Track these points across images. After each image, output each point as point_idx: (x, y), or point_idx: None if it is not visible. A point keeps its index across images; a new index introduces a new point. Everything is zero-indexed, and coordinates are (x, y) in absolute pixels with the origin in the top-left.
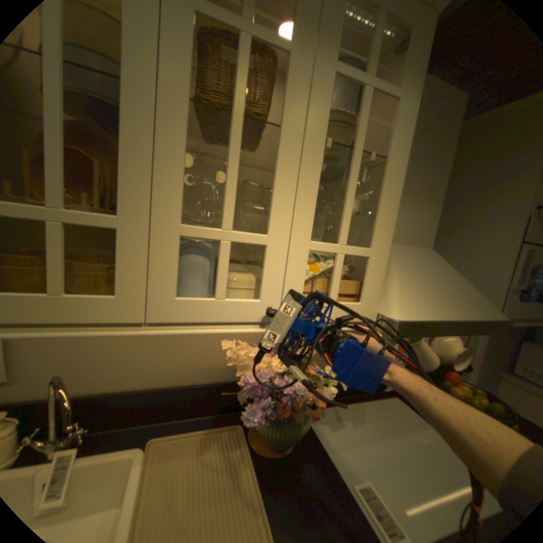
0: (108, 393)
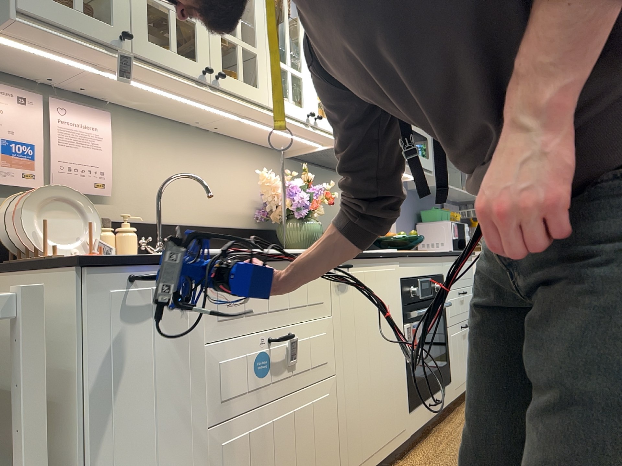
0: (172, 224)
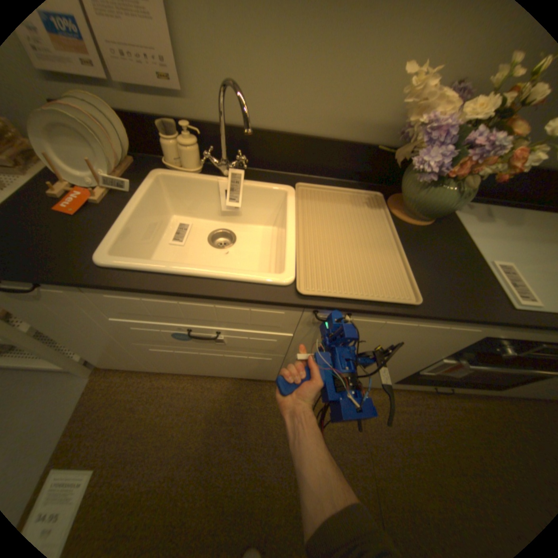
0: (262, 129)
